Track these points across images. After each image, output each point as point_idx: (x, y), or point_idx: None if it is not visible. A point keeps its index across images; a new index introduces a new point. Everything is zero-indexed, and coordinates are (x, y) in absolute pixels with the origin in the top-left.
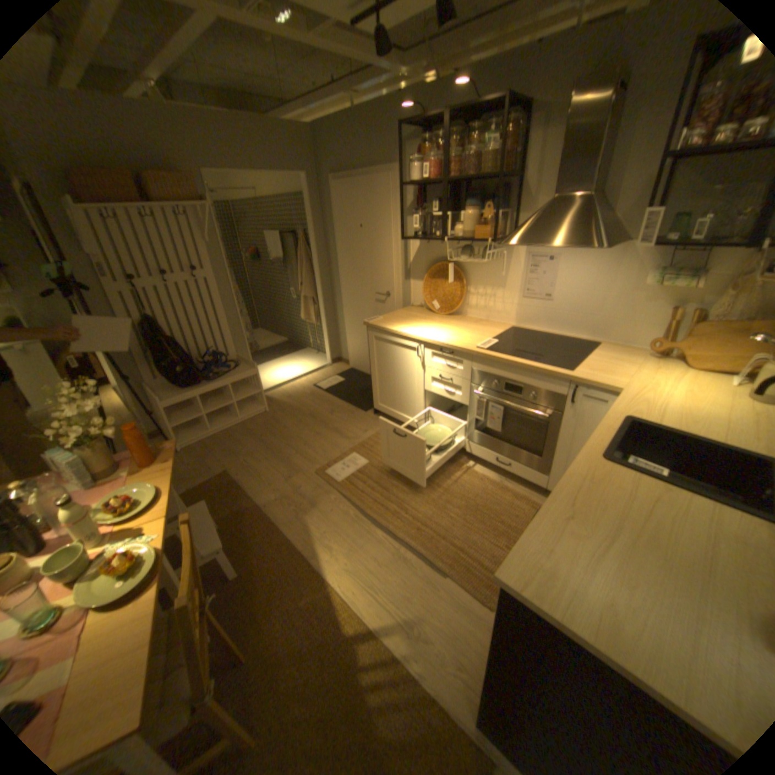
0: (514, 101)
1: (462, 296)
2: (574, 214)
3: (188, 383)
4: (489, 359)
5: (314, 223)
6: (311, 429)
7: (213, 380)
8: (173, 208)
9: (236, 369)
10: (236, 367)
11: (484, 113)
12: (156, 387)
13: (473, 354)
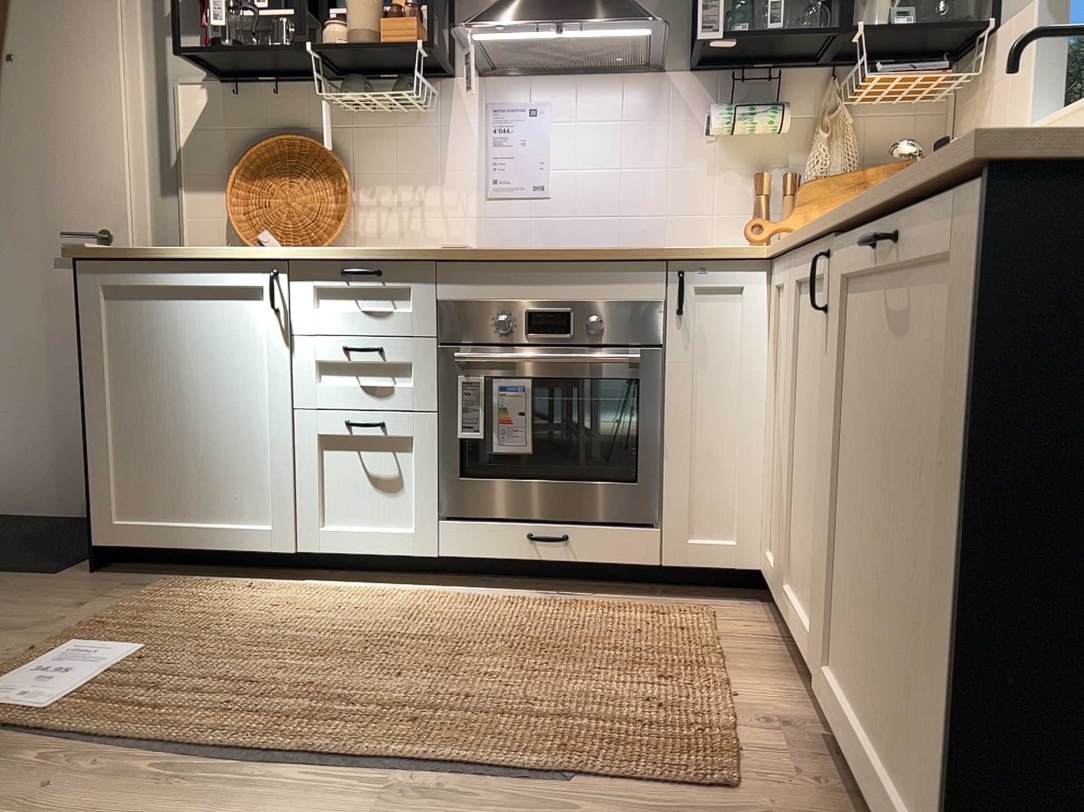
0: None
1: (345, 209)
2: None
3: None
4: (483, 262)
5: None
6: None
7: None
8: None
9: None
10: None
11: None
12: None
13: (440, 260)
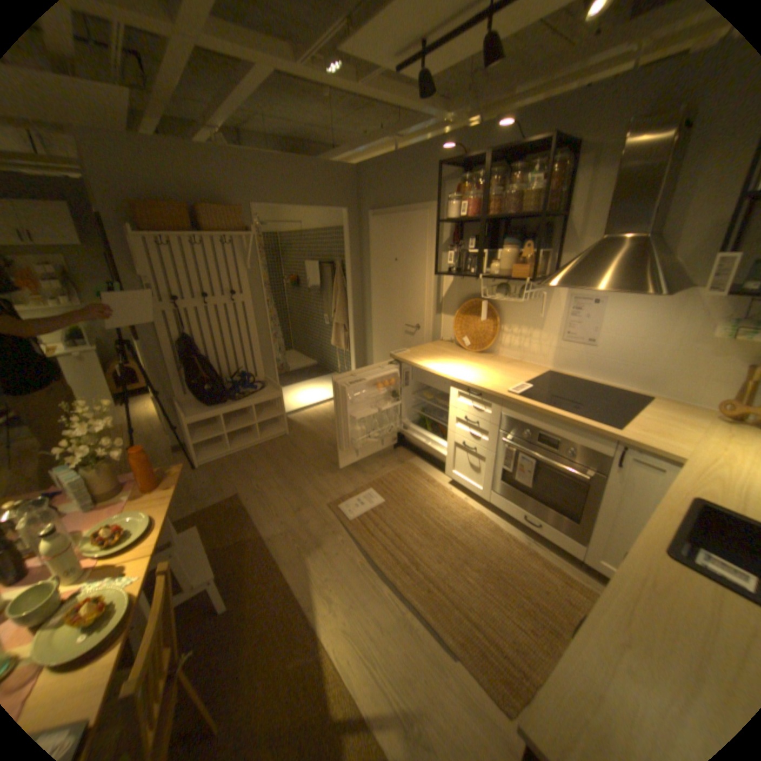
0: (562, 142)
1: (496, 335)
2: (627, 256)
3: (215, 401)
4: (522, 406)
5: (352, 255)
6: (329, 458)
7: (239, 400)
8: (222, 238)
9: (263, 390)
10: (263, 388)
11: (529, 154)
12: (186, 402)
13: (504, 398)
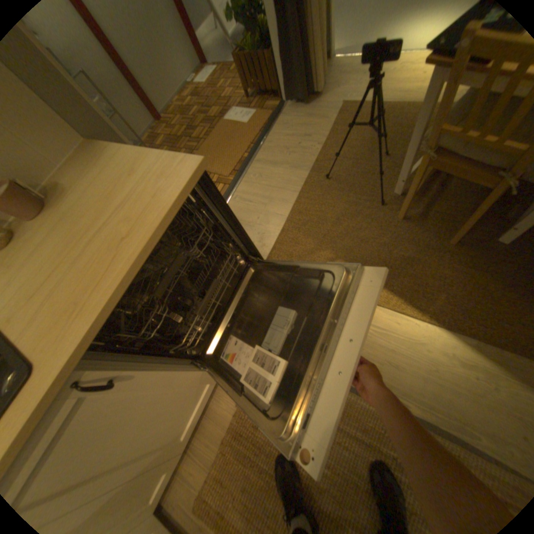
0: None
1: None
2: None
3: None
4: None
5: None
6: None
7: None
8: None
9: None
10: None
11: None
12: None
13: None
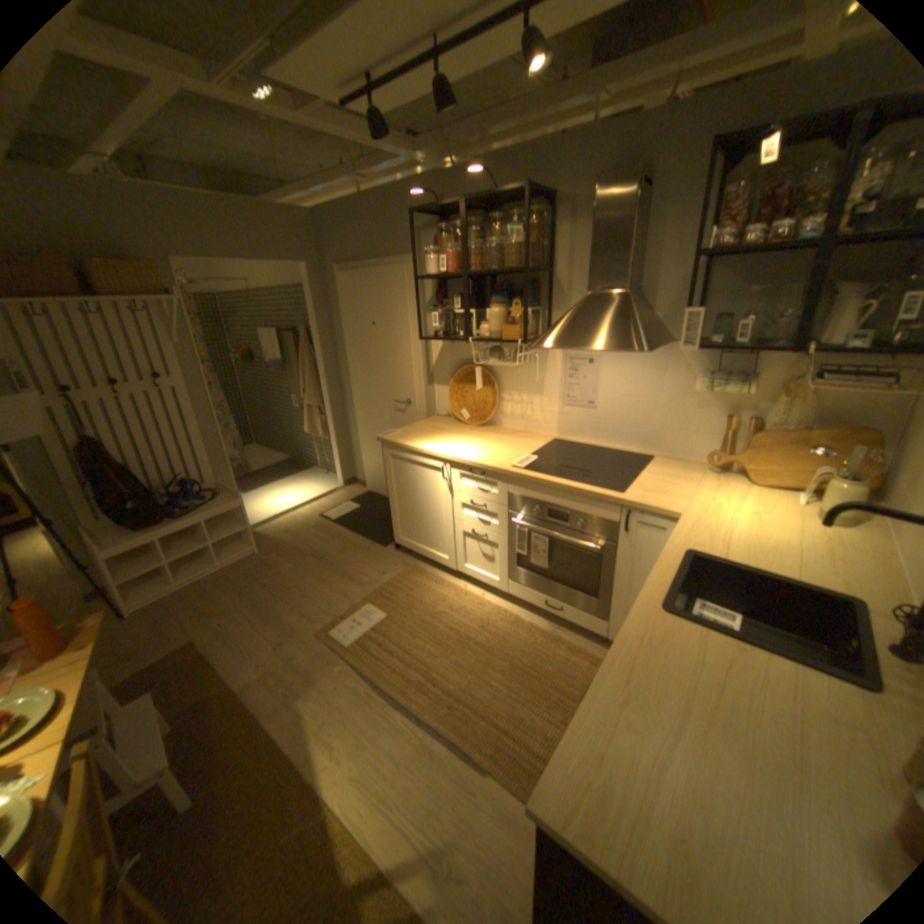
0: (536, 192)
1: (495, 405)
2: (610, 314)
3: (145, 523)
4: (527, 480)
5: (318, 320)
6: (314, 575)
7: (180, 517)
8: (130, 303)
9: (214, 501)
10: (214, 498)
11: (506, 204)
12: (98, 531)
13: (508, 475)
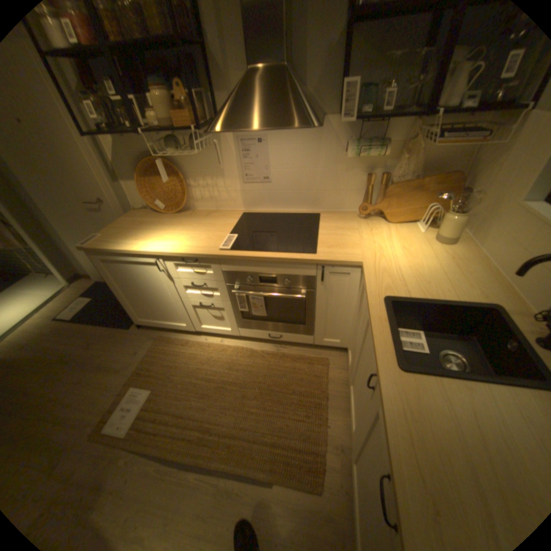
0: None
1: (185, 191)
2: (276, 88)
3: None
4: (237, 259)
5: None
6: (66, 381)
7: None
8: None
9: None
10: None
11: None
12: None
13: (219, 257)
